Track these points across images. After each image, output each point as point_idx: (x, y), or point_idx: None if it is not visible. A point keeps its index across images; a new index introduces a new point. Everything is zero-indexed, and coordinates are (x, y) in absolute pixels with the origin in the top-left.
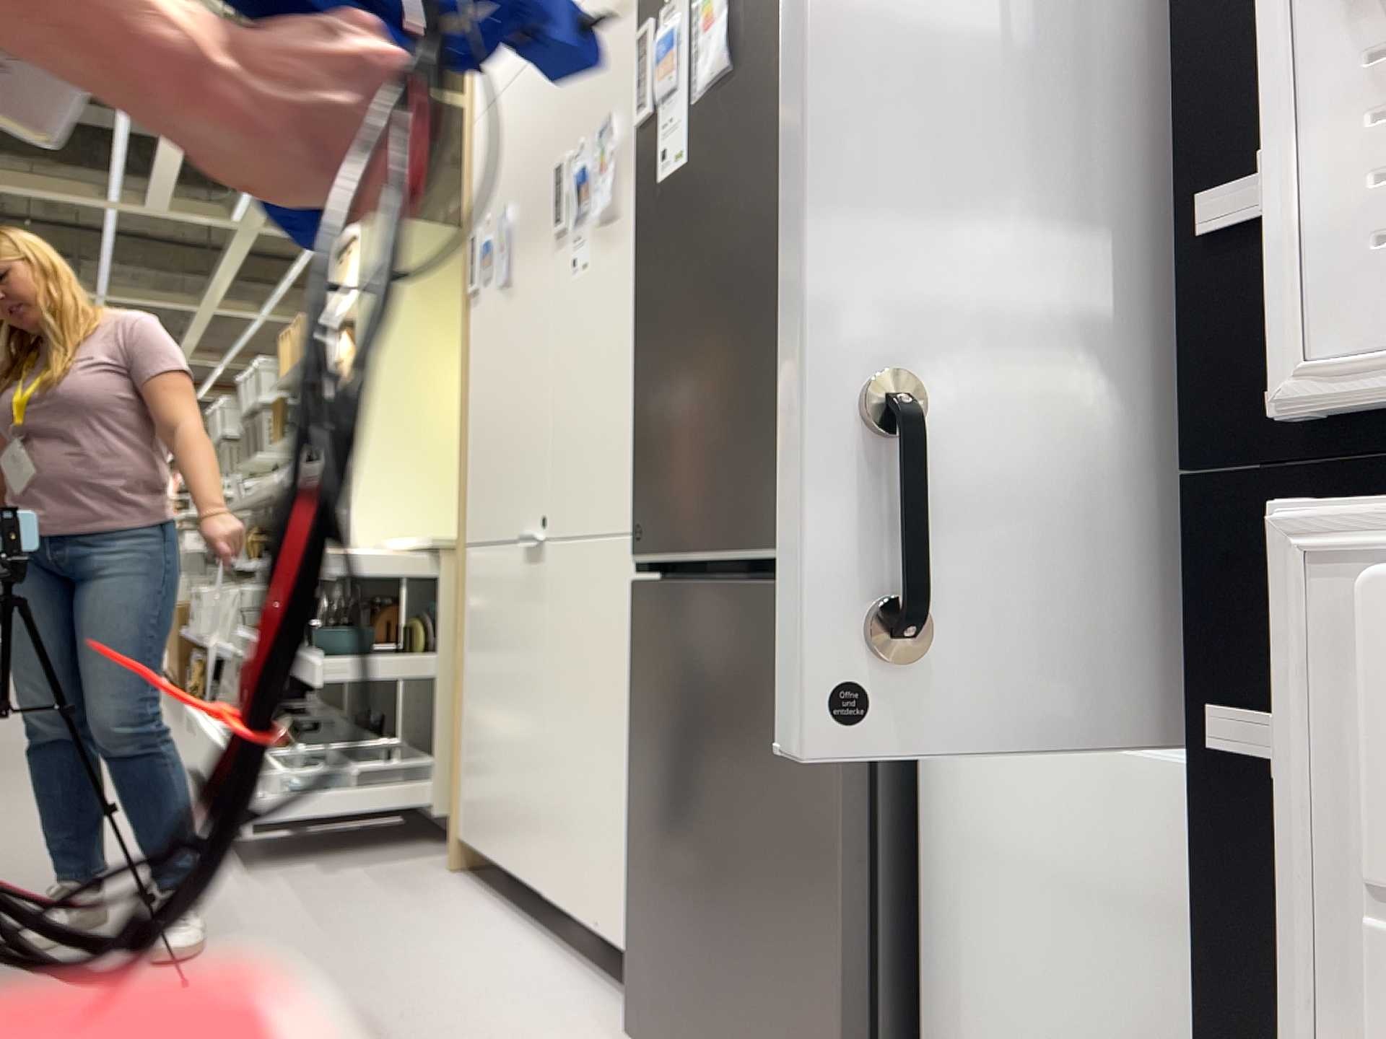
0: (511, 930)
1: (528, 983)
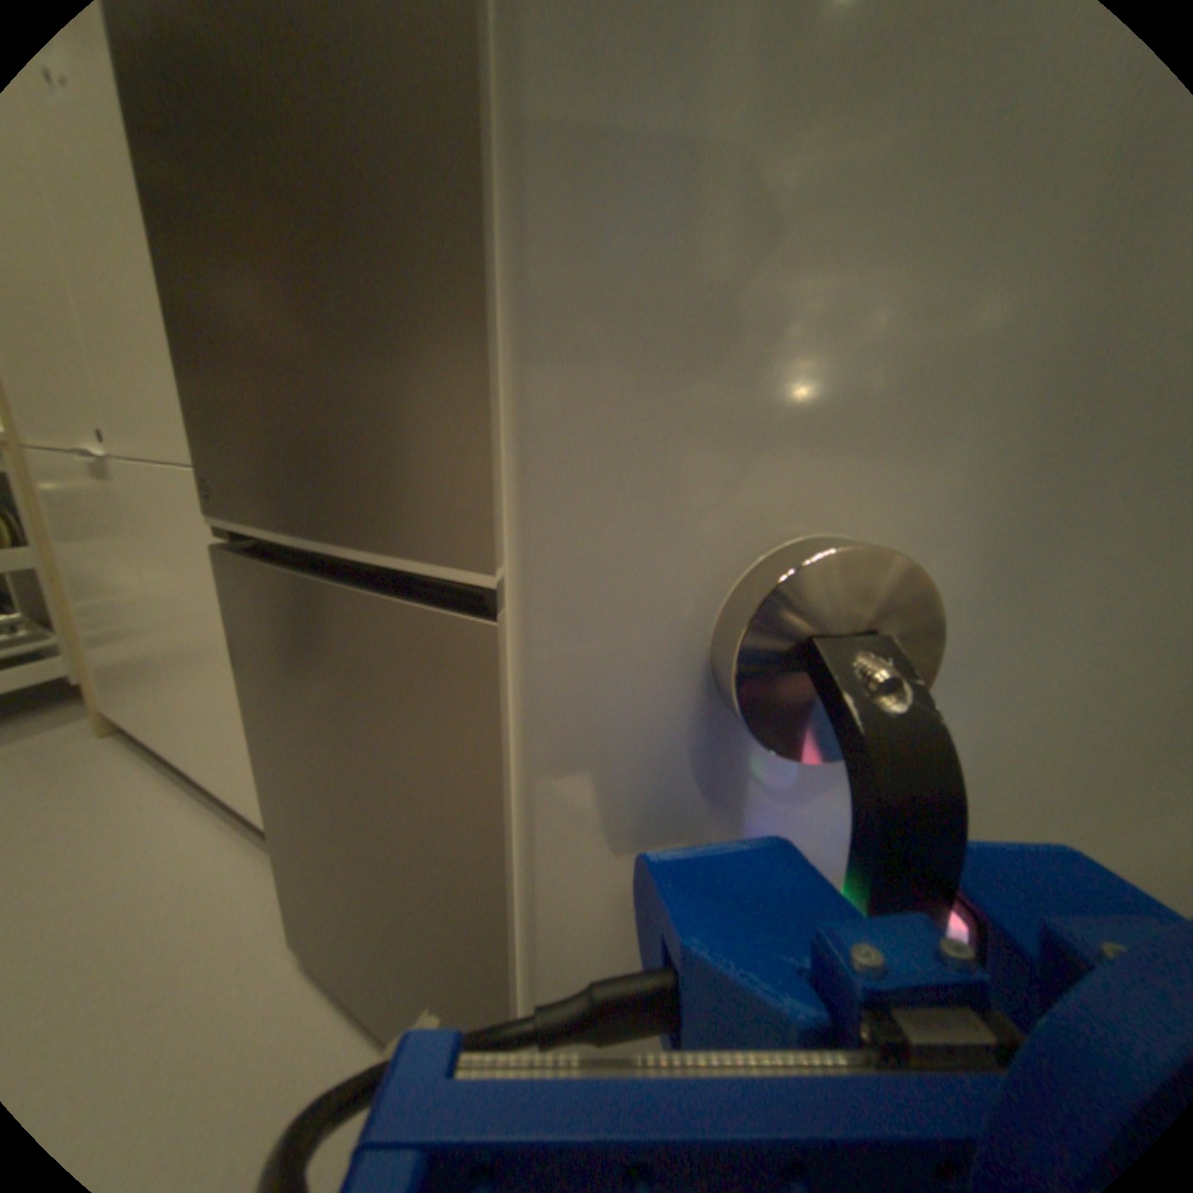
0: (161, 804)
1: (181, 877)
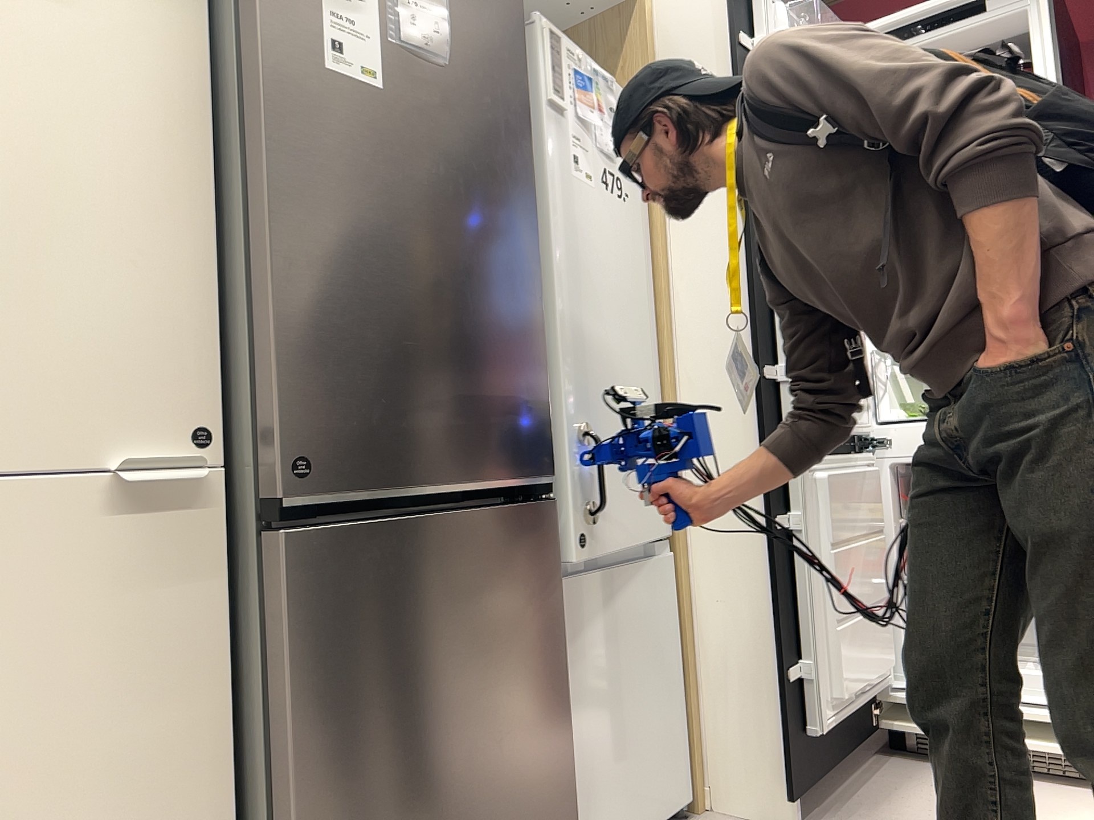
0: None
1: None
